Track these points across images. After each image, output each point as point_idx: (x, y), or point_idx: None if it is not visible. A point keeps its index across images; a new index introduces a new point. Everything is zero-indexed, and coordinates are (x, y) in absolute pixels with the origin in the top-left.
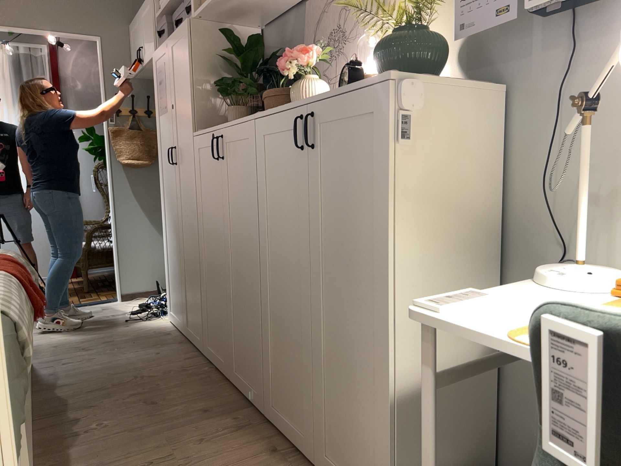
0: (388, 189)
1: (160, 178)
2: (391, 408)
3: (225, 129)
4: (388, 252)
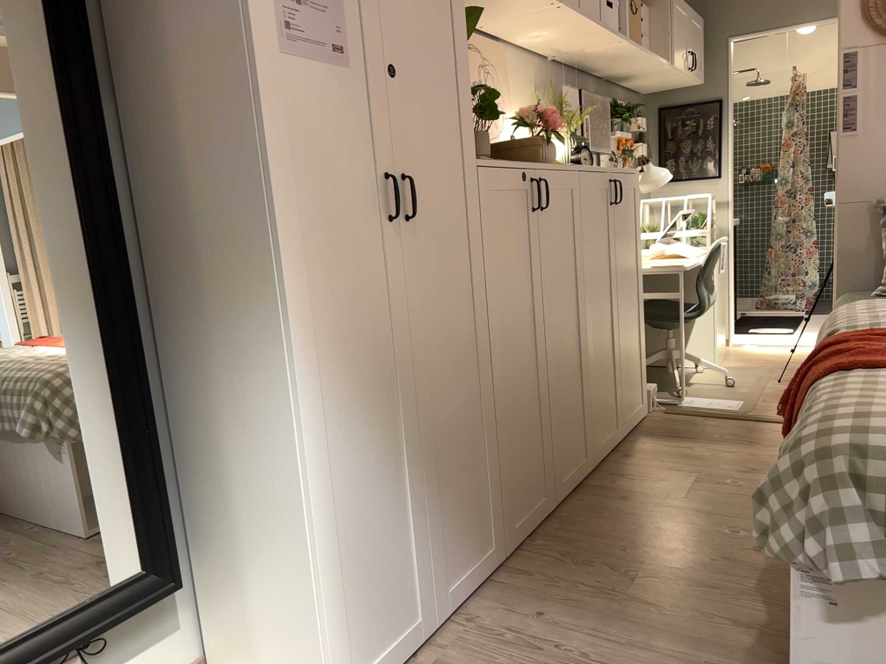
0: (637, 225)
1: (280, 268)
2: (642, 336)
3: (542, 169)
4: (638, 257)
